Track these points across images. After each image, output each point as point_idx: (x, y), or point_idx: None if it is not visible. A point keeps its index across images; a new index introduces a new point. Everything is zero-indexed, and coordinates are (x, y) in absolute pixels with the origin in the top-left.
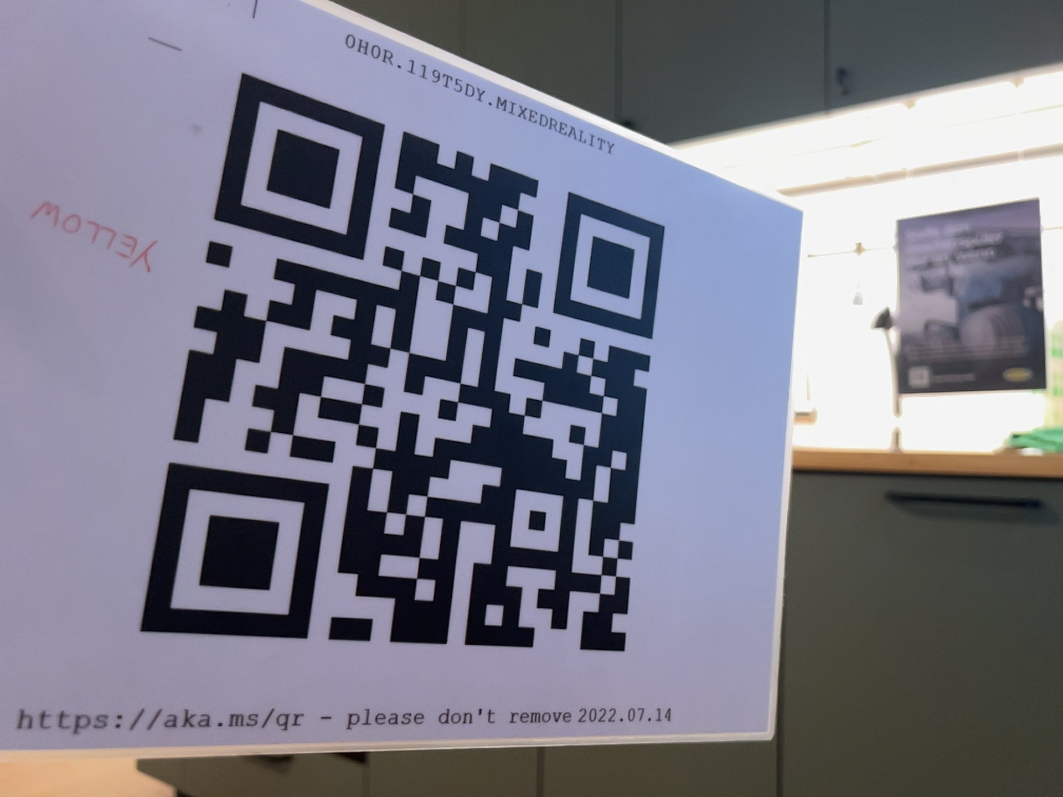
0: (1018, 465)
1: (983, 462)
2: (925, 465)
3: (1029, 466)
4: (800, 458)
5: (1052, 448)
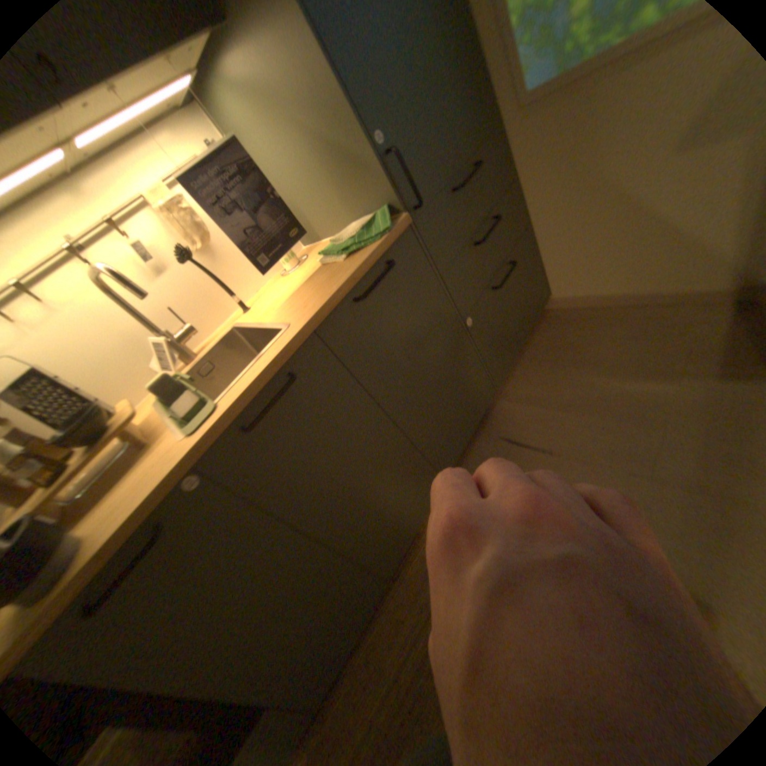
0: (379, 250)
1: (362, 261)
2: (357, 276)
3: (374, 250)
4: (320, 315)
5: (370, 239)
